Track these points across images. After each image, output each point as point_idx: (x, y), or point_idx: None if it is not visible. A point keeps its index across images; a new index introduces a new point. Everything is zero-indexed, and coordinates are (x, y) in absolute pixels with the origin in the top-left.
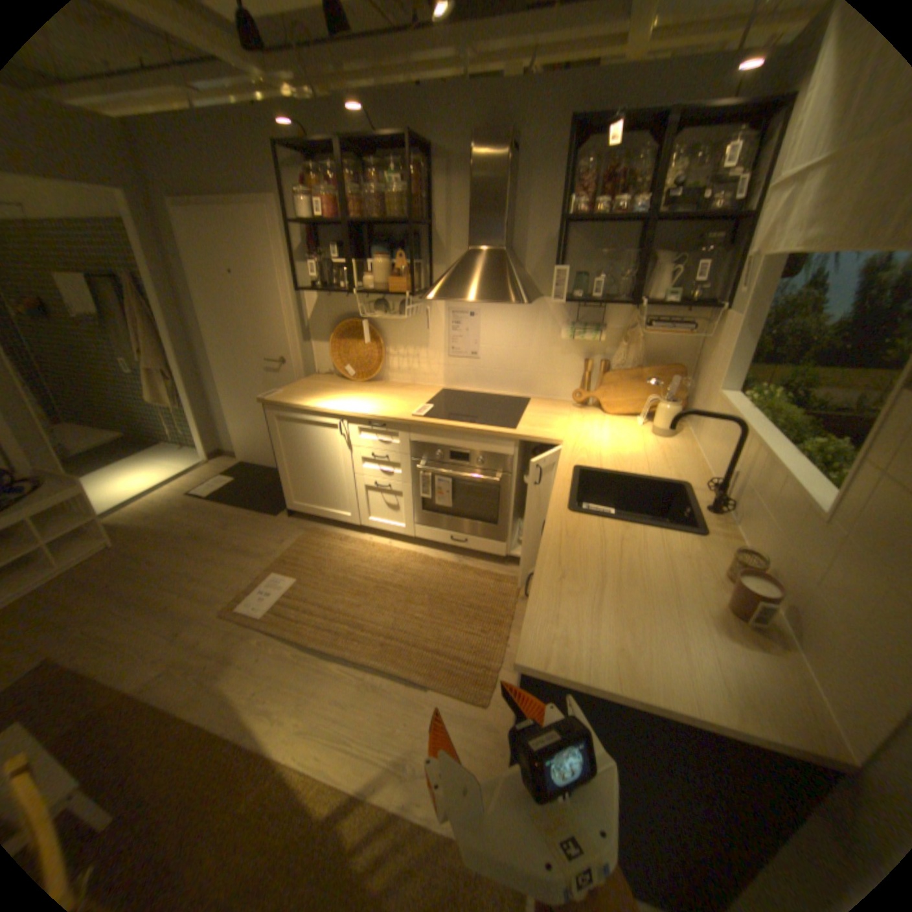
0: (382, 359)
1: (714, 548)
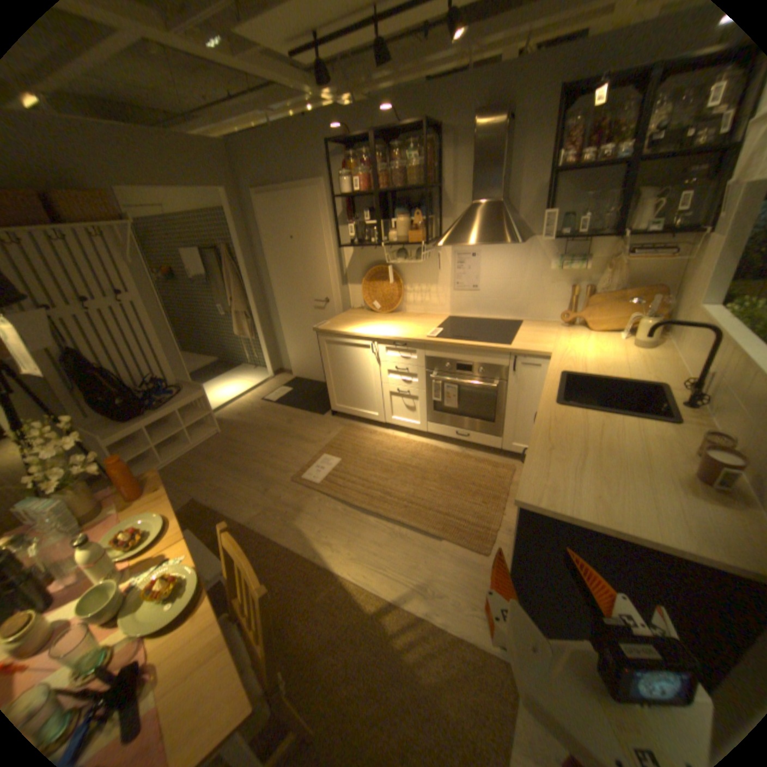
0: (401, 295)
1: (686, 434)
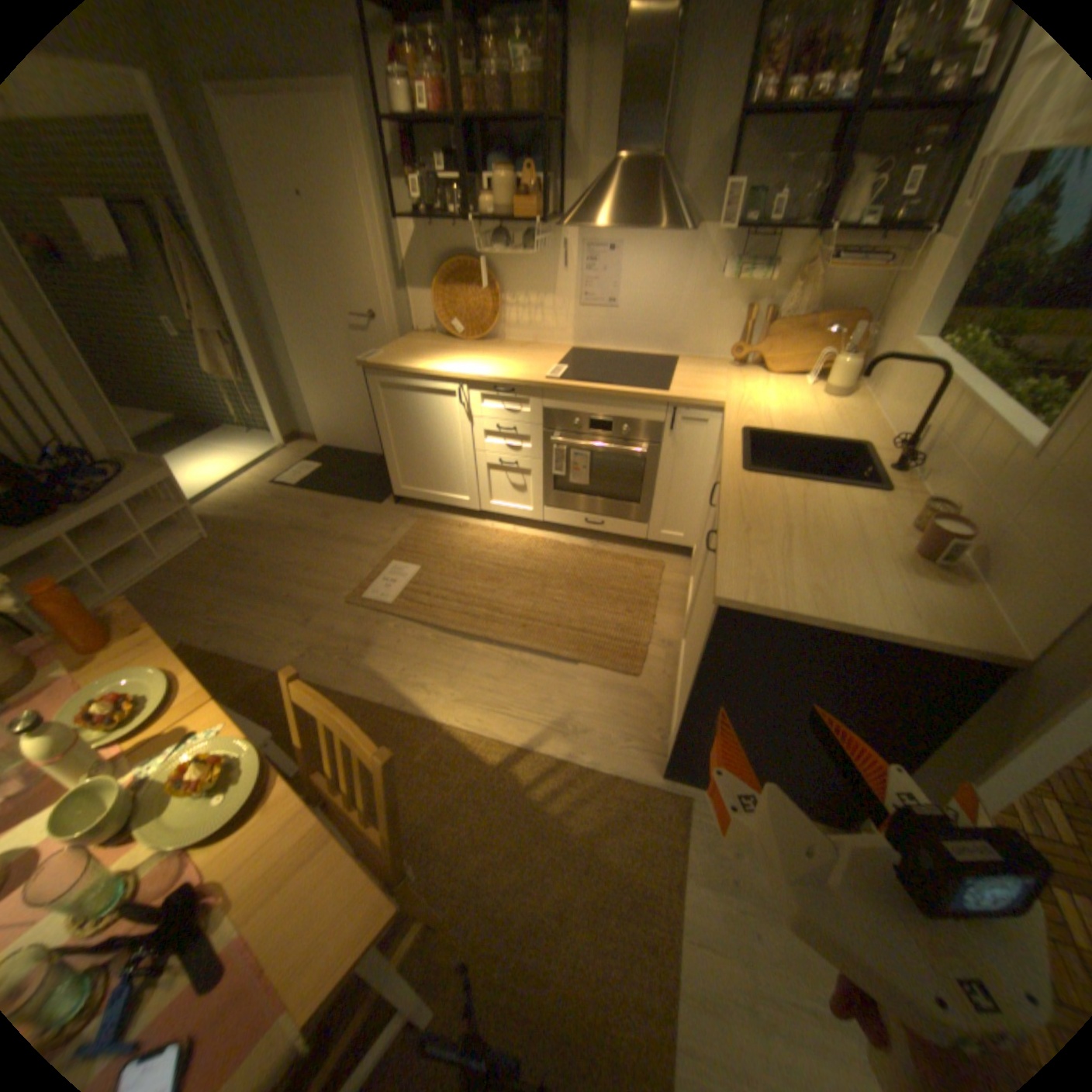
0: (498, 310)
1: (897, 502)
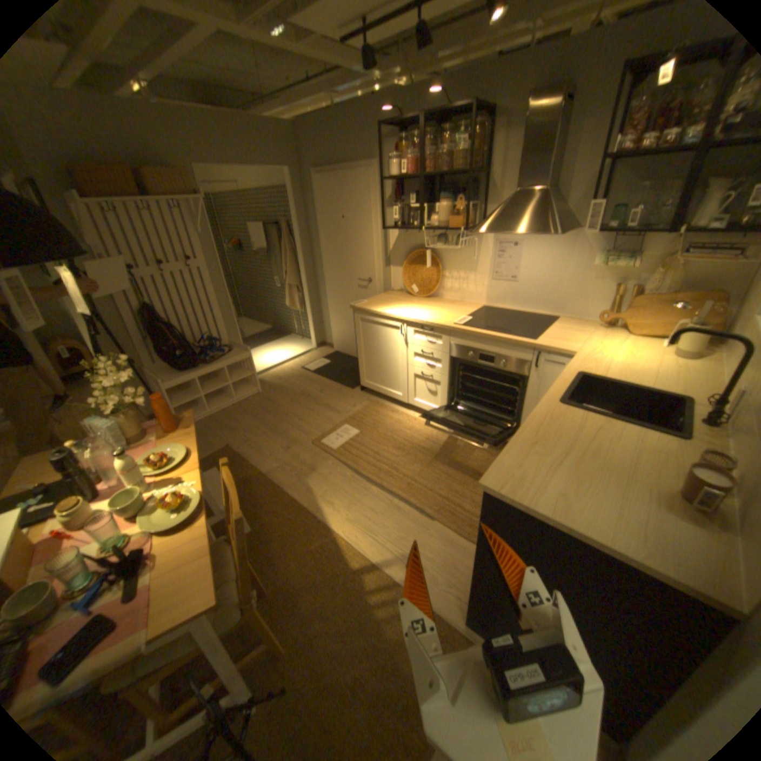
0: (438, 280)
1: (692, 450)
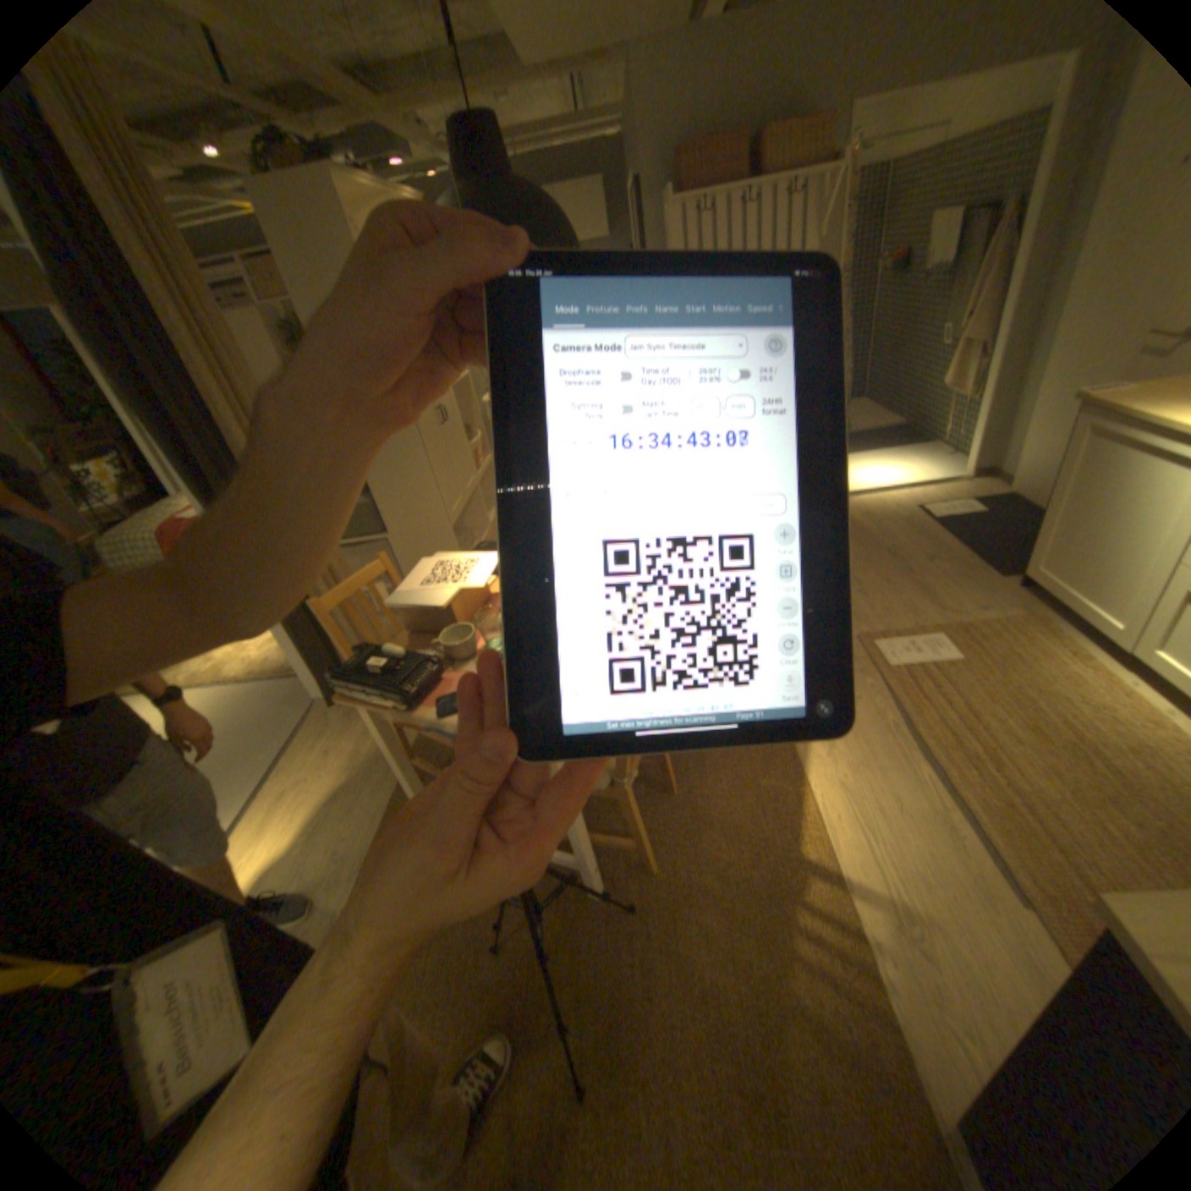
0: None
1: None
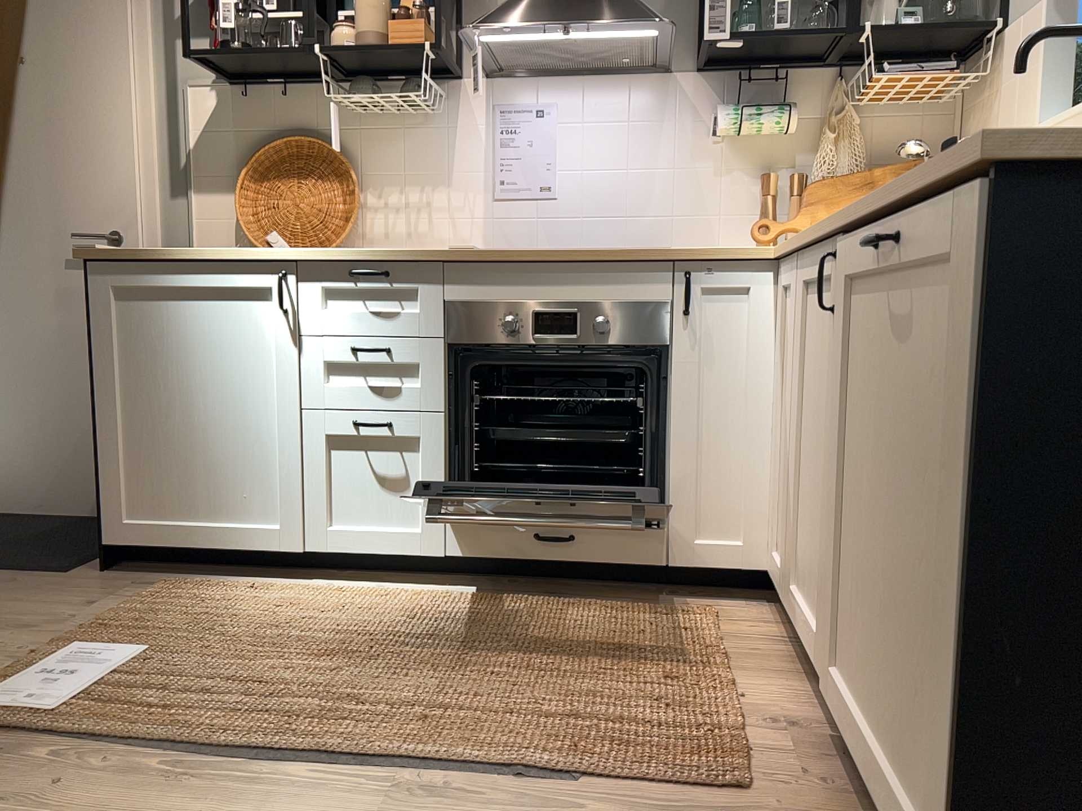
0: (353, 209)
1: None
